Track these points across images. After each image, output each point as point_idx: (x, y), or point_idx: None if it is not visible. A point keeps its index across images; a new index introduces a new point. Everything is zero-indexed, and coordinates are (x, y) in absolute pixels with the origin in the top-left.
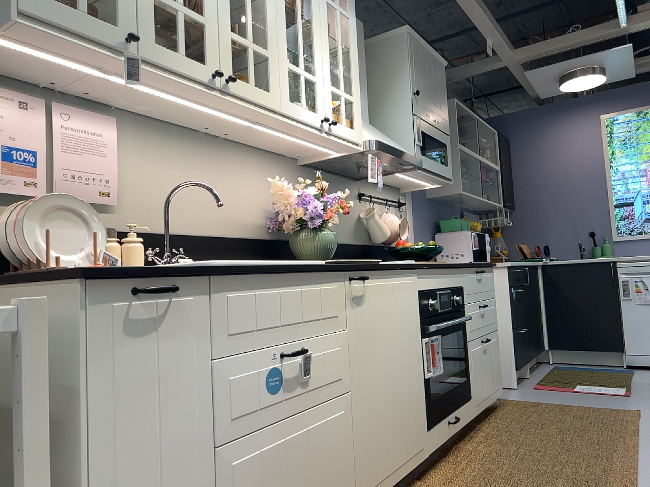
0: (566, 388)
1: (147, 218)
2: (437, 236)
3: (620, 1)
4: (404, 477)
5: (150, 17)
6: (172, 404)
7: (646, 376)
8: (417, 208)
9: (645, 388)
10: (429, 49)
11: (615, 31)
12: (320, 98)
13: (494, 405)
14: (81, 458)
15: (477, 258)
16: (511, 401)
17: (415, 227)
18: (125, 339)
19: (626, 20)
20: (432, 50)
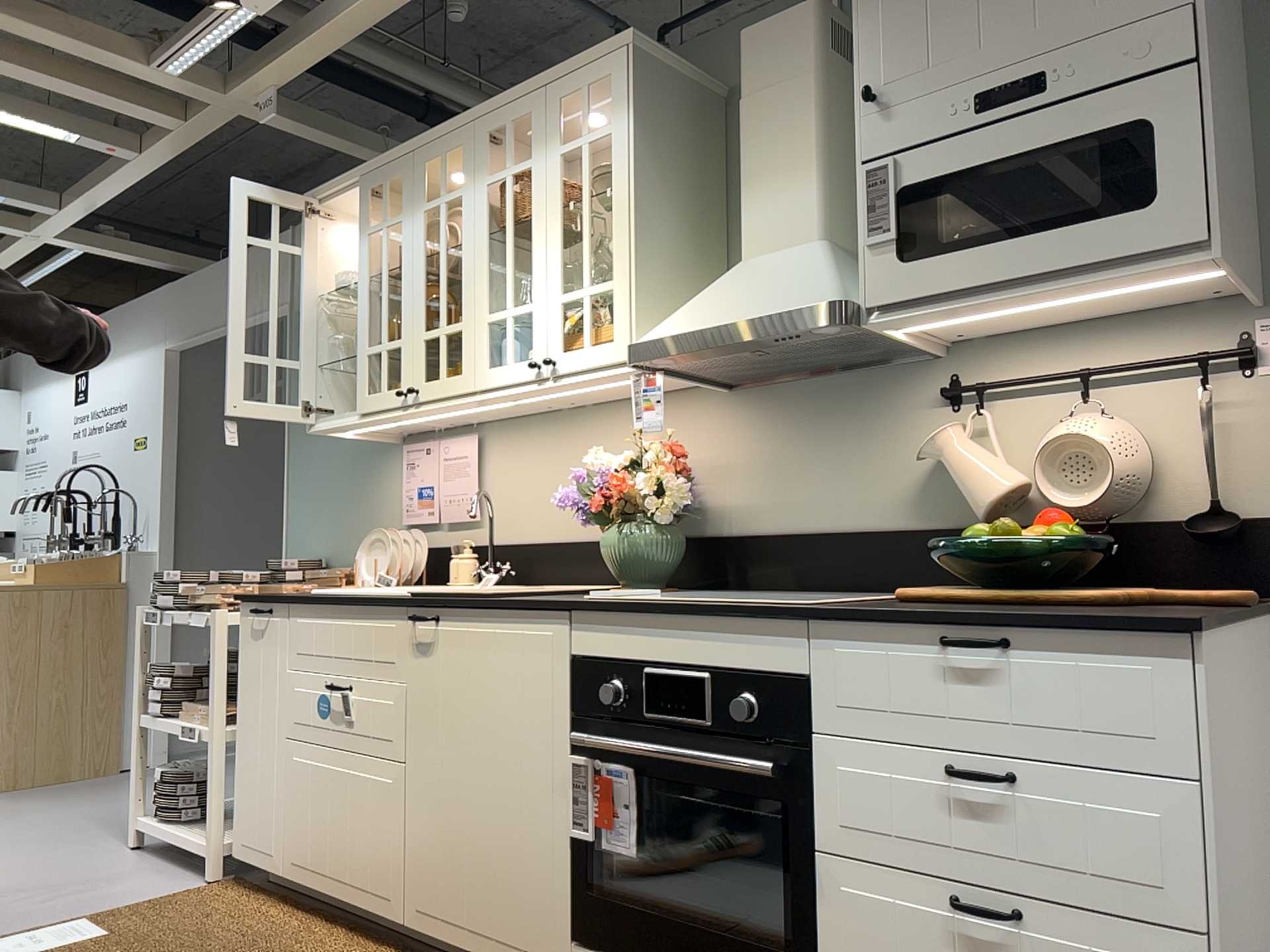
0: None
1: (507, 528)
2: None
3: None
4: None
5: (364, 374)
6: (268, 691)
7: None
8: None
9: None
10: None
11: None
12: (536, 331)
13: None
14: (238, 702)
15: None
16: None
17: None
18: (252, 640)
19: None
20: None
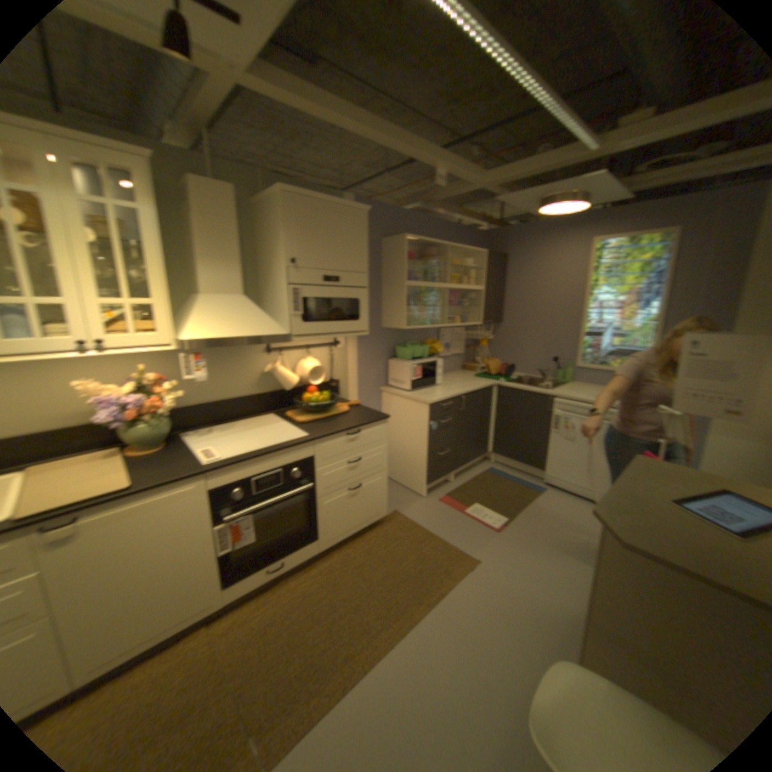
0: (461, 507)
1: None
2: (388, 361)
3: (574, 122)
4: (168, 637)
5: None
6: None
7: (546, 503)
8: (362, 341)
9: (523, 524)
10: (329, 199)
11: (588, 153)
12: (71, 320)
13: (377, 523)
14: None
15: (416, 386)
16: (396, 519)
17: (356, 359)
18: None
19: (594, 142)
20: (334, 200)
